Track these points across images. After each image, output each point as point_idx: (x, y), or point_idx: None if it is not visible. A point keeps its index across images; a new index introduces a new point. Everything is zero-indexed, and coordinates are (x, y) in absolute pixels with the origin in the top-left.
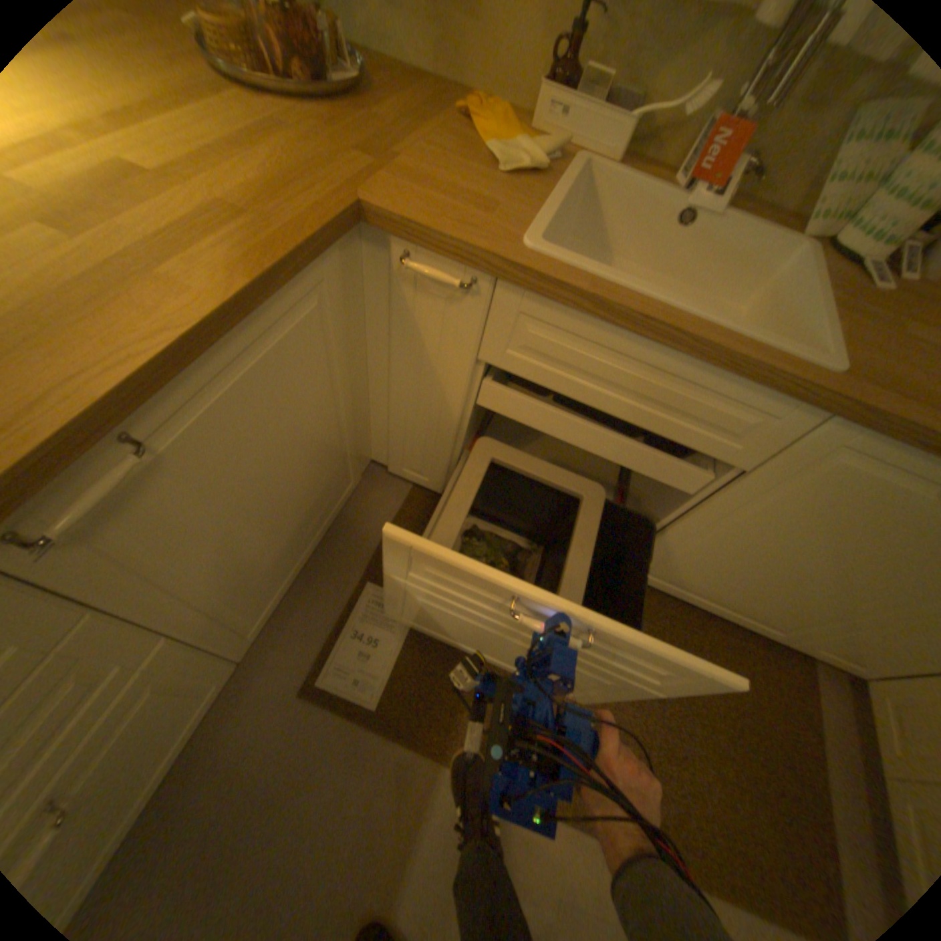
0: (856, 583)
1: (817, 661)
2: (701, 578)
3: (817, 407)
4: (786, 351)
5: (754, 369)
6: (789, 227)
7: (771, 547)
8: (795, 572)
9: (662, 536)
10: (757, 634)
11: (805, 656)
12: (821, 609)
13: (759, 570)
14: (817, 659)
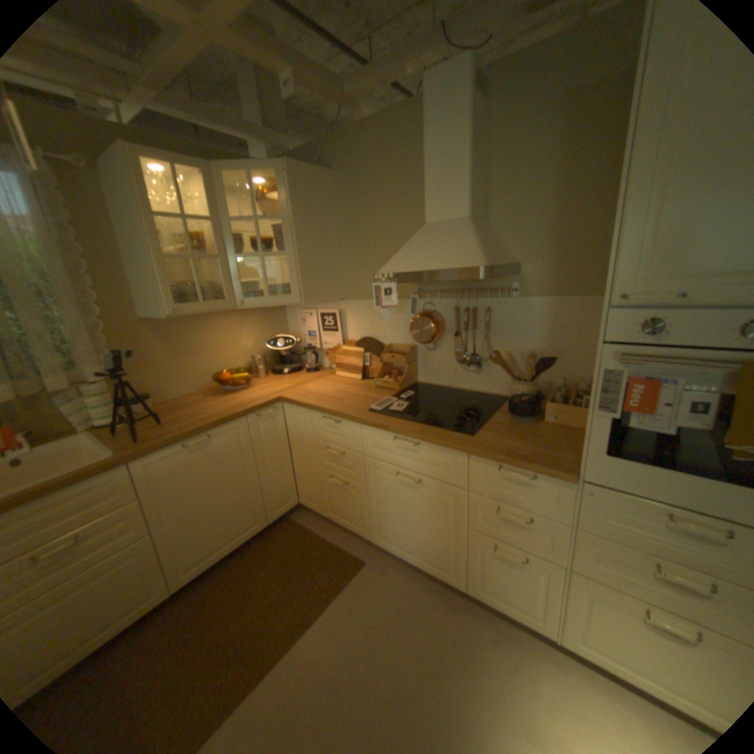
0: (224, 488)
1: (279, 517)
2: (198, 546)
3: (111, 470)
4: (82, 468)
5: (74, 480)
6: (67, 437)
7: (187, 508)
8: (208, 505)
9: (156, 553)
10: (253, 536)
11: (282, 521)
12: (238, 504)
13: (201, 518)
14: (287, 517)
